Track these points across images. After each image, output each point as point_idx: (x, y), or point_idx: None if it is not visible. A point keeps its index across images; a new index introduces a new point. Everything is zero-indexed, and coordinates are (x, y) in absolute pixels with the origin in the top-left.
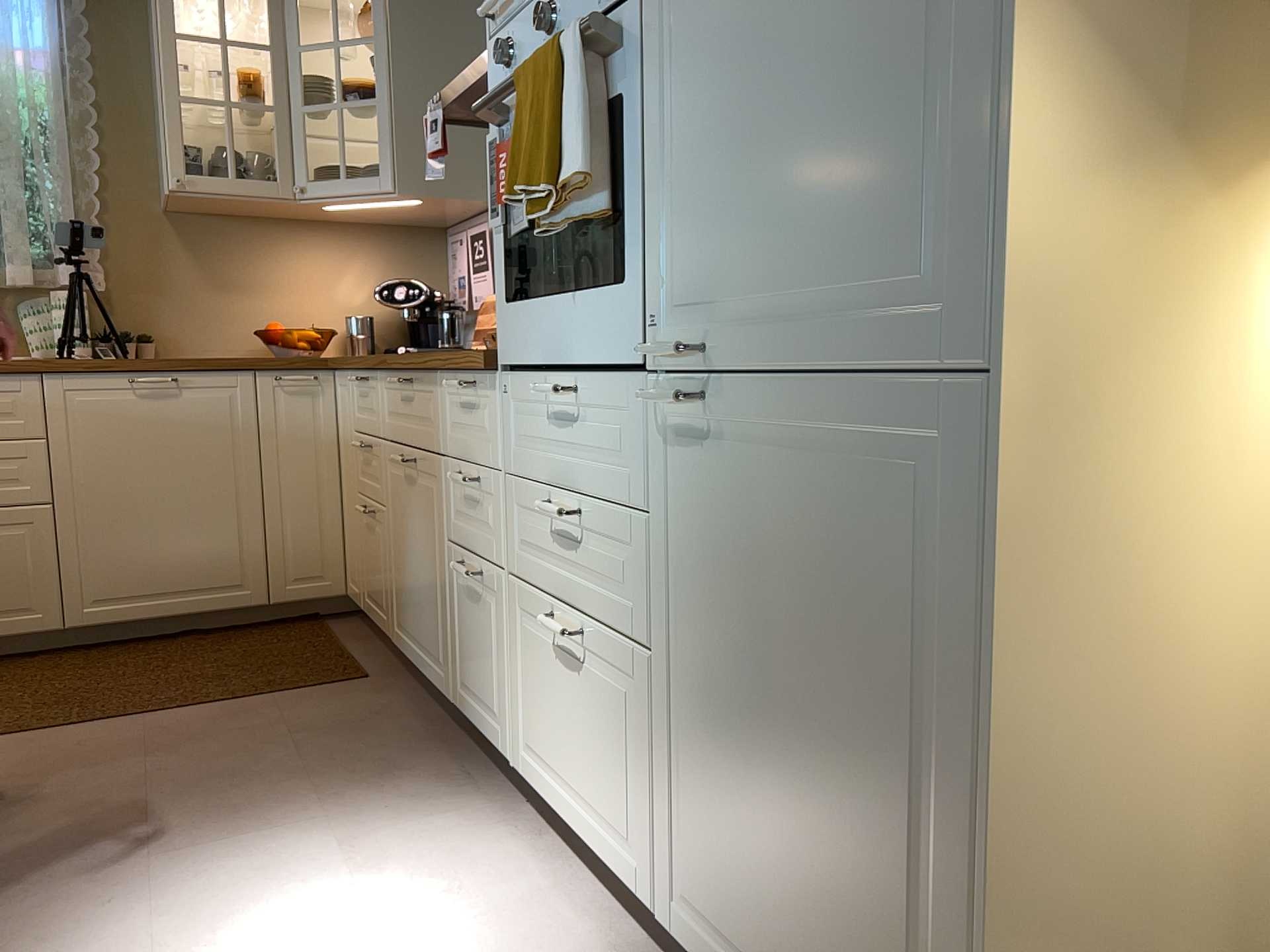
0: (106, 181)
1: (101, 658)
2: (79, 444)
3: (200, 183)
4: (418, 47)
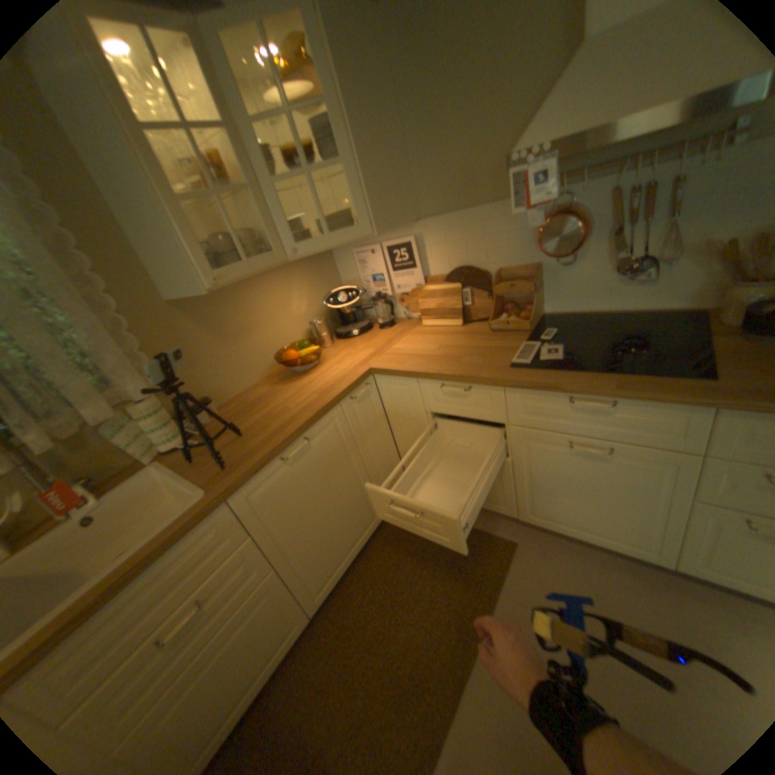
0: (107, 294)
1: (339, 616)
2: (270, 522)
3: (225, 275)
4: (356, 100)
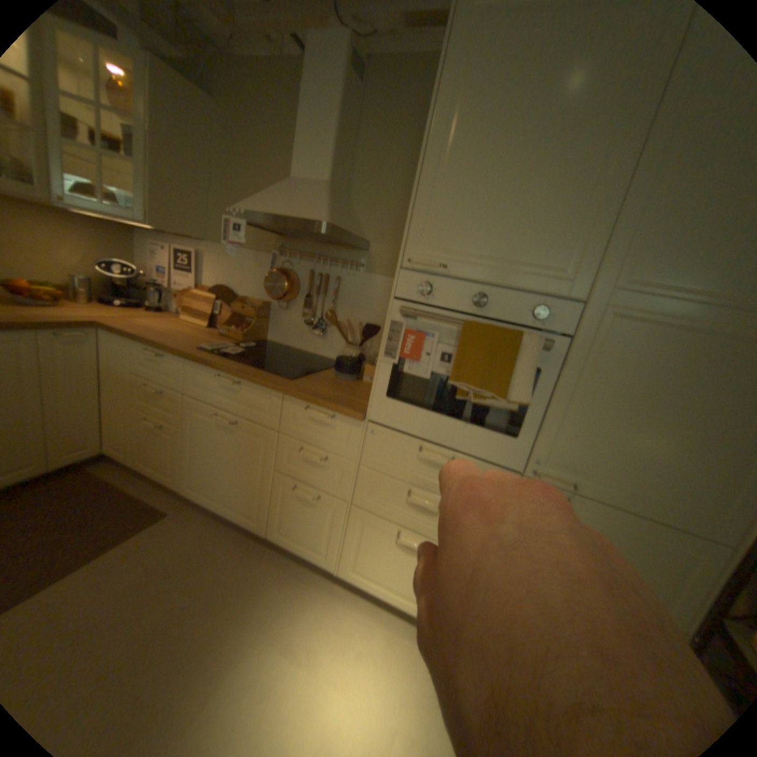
0: None
1: None
2: None
3: None
4: (165, 133)
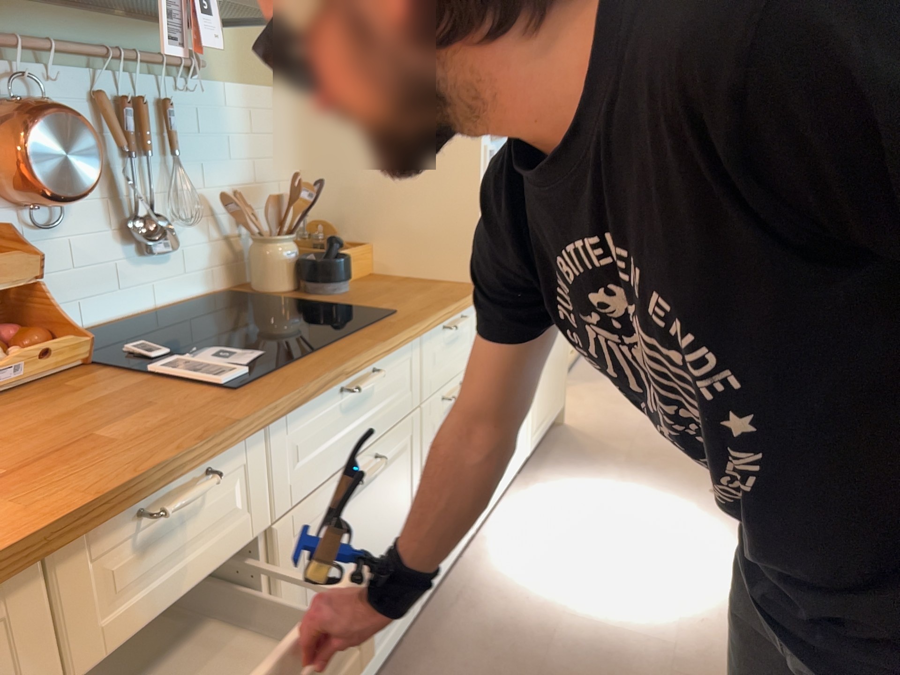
0: None
1: None
2: None
3: None
4: None
